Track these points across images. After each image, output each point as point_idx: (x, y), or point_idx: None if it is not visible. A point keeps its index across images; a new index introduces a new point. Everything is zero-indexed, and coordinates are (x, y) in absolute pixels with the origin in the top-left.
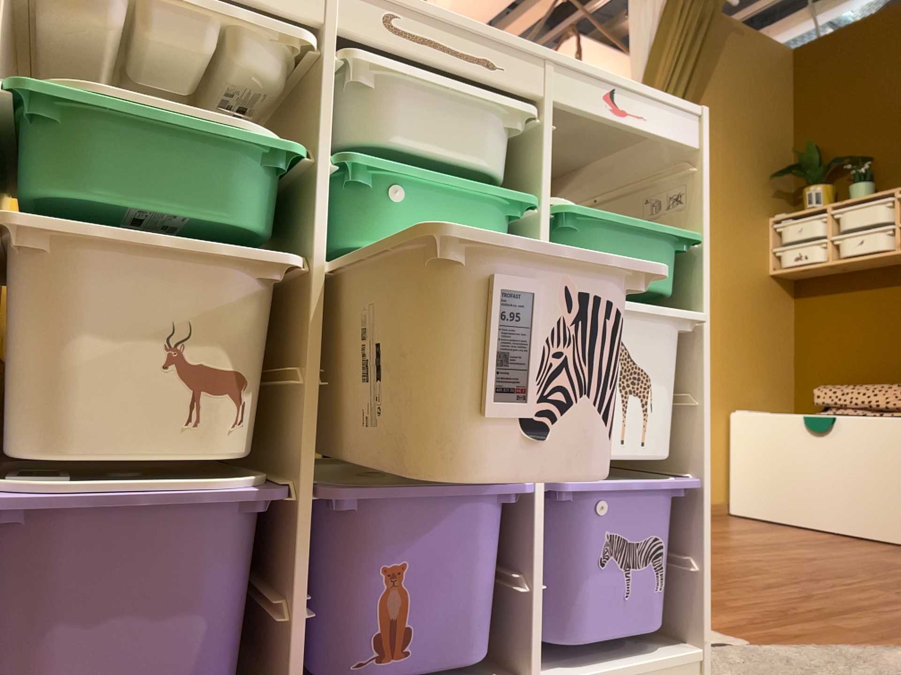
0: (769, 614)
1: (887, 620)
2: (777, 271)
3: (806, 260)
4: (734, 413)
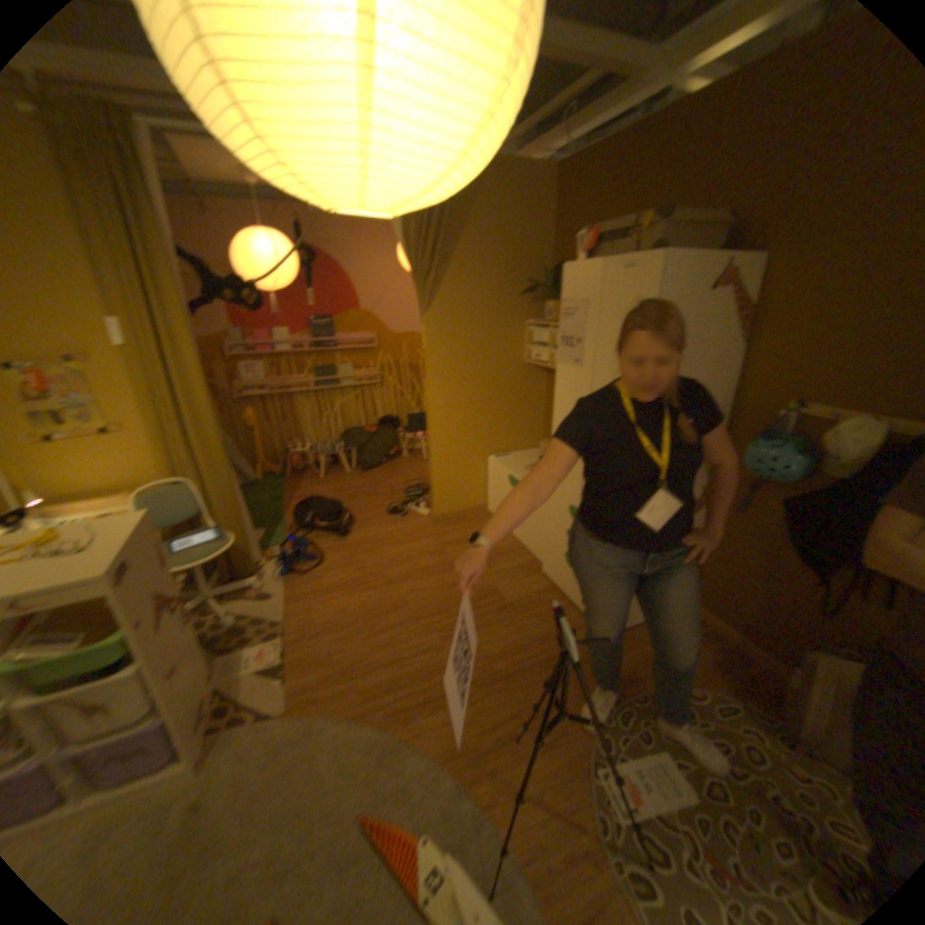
0: (333, 680)
1: (388, 685)
2: (530, 363)
3: (542, 360)
4: (488, 462)
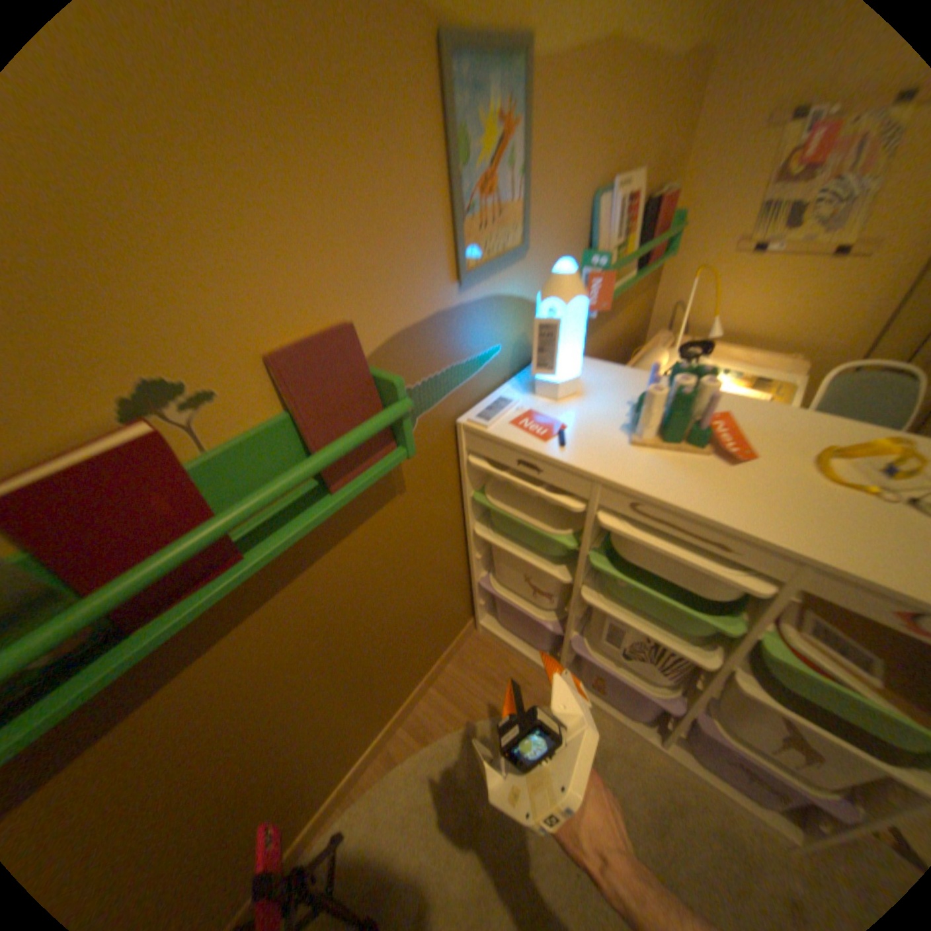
0: None
1: None
2: None
3: None
4: None
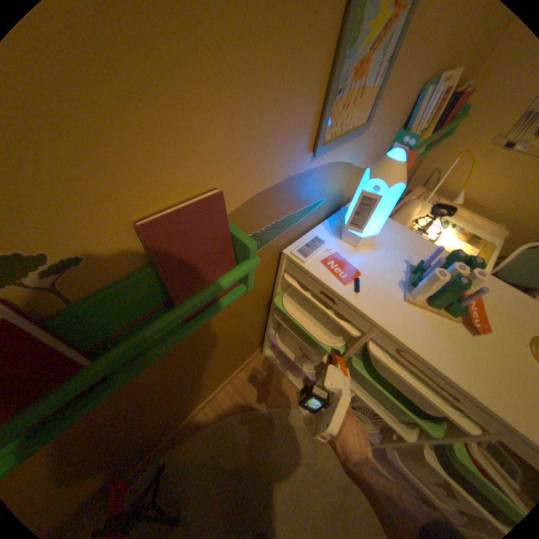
0: None
1: None
2: None
3: None
4: None
